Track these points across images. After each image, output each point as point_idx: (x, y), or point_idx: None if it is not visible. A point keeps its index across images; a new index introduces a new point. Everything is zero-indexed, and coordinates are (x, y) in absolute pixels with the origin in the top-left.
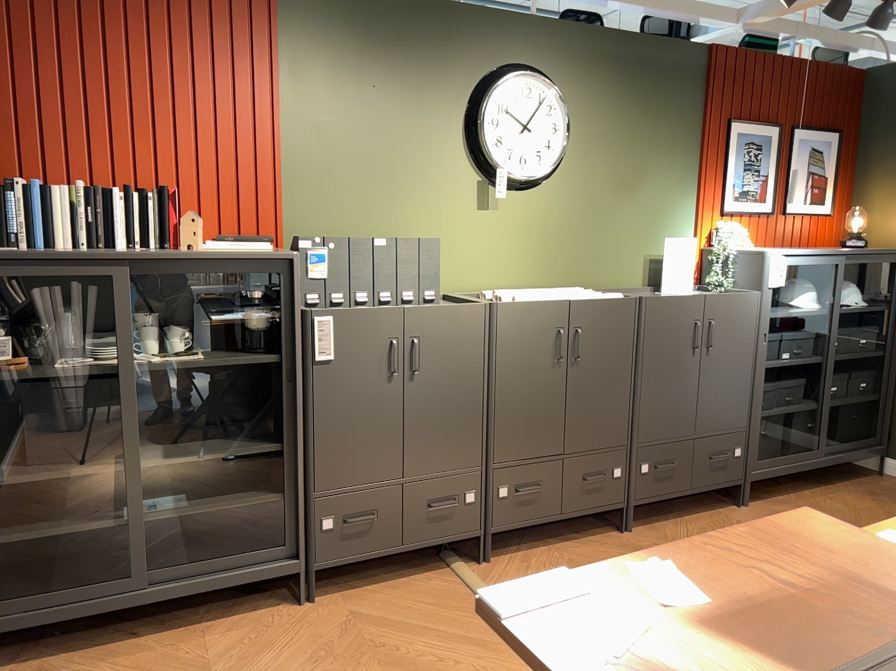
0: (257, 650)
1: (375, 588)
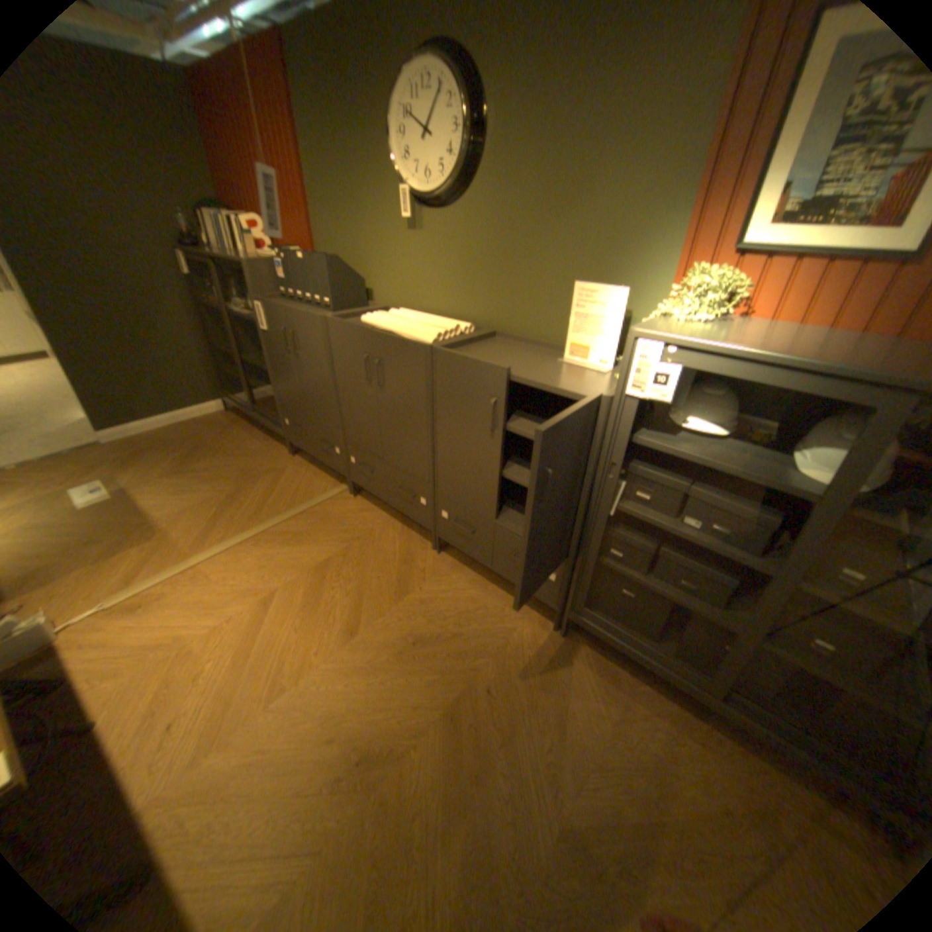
0: (250, 456)
1: (313, 469)
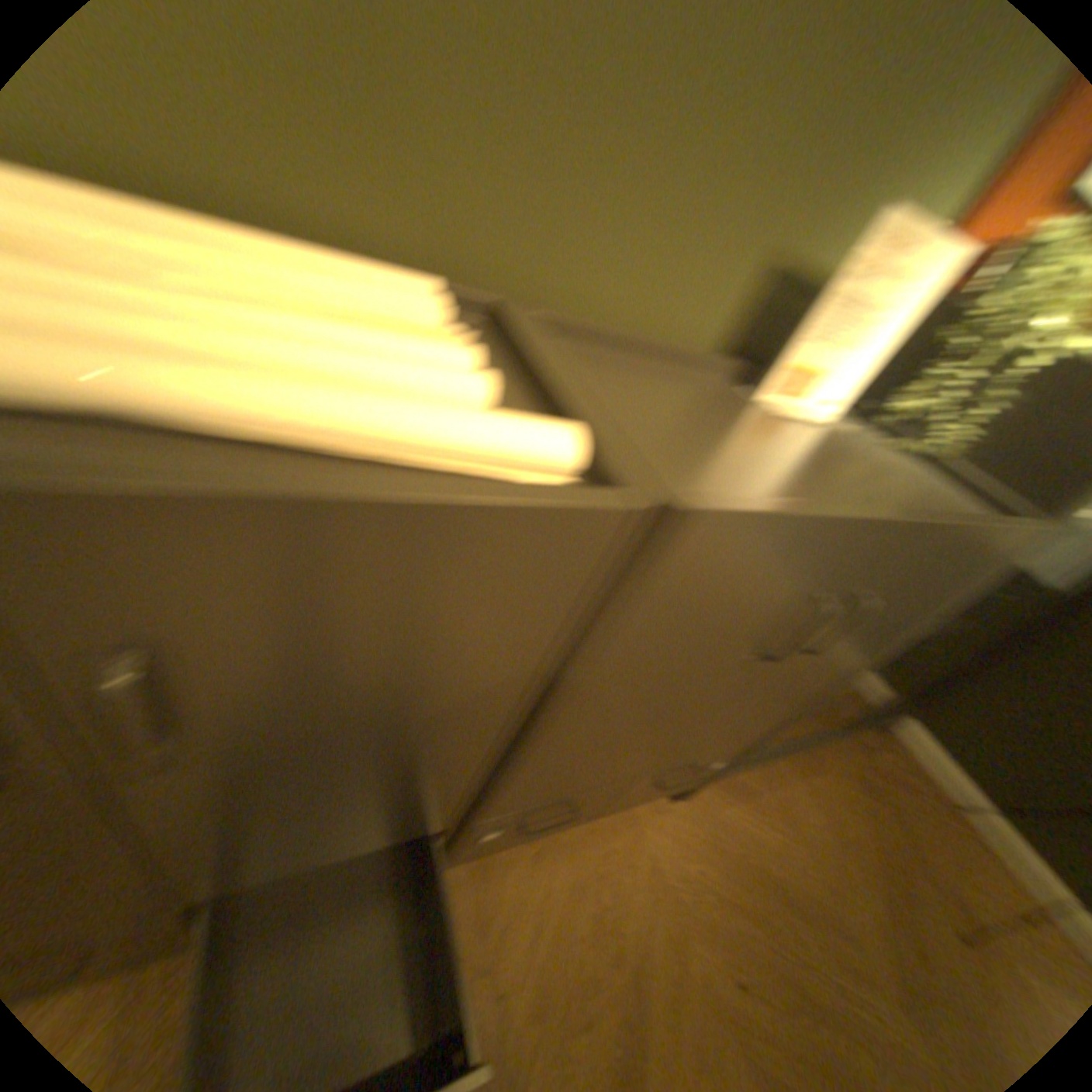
0: None
1: None
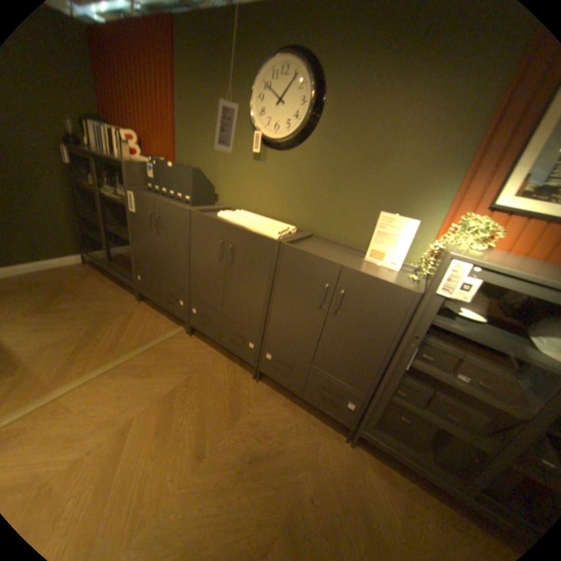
0: (104, 300)
1: (155, 312)
